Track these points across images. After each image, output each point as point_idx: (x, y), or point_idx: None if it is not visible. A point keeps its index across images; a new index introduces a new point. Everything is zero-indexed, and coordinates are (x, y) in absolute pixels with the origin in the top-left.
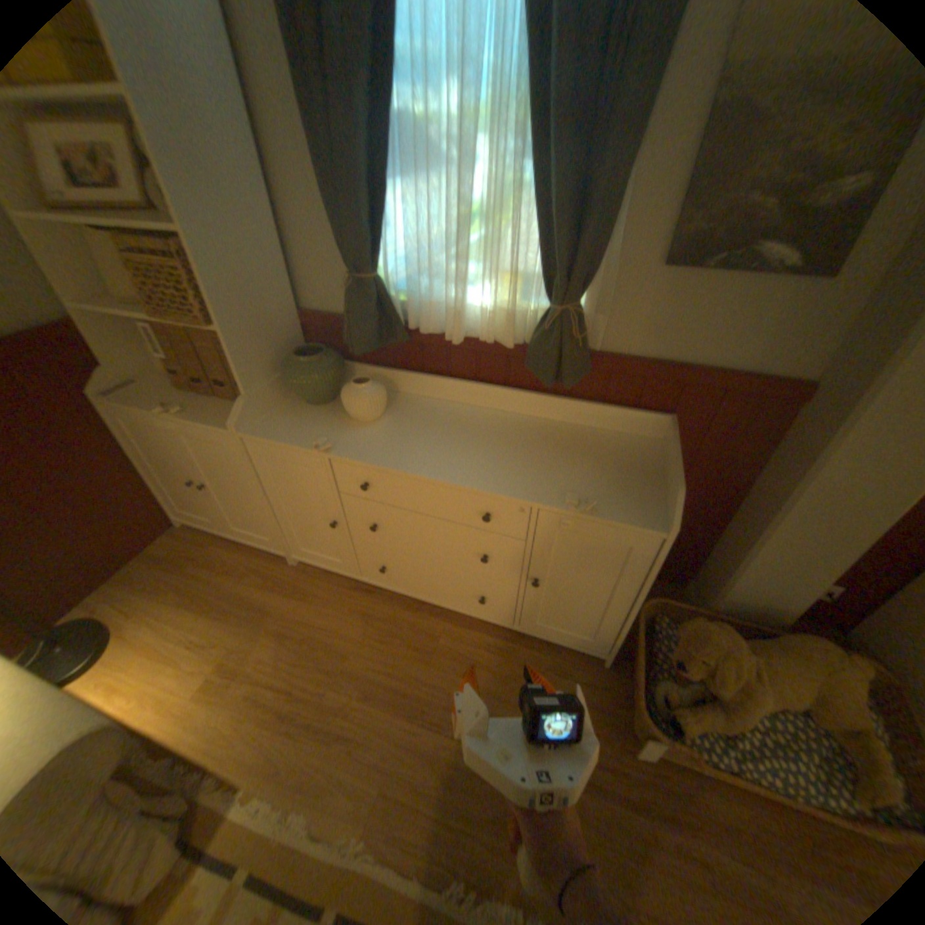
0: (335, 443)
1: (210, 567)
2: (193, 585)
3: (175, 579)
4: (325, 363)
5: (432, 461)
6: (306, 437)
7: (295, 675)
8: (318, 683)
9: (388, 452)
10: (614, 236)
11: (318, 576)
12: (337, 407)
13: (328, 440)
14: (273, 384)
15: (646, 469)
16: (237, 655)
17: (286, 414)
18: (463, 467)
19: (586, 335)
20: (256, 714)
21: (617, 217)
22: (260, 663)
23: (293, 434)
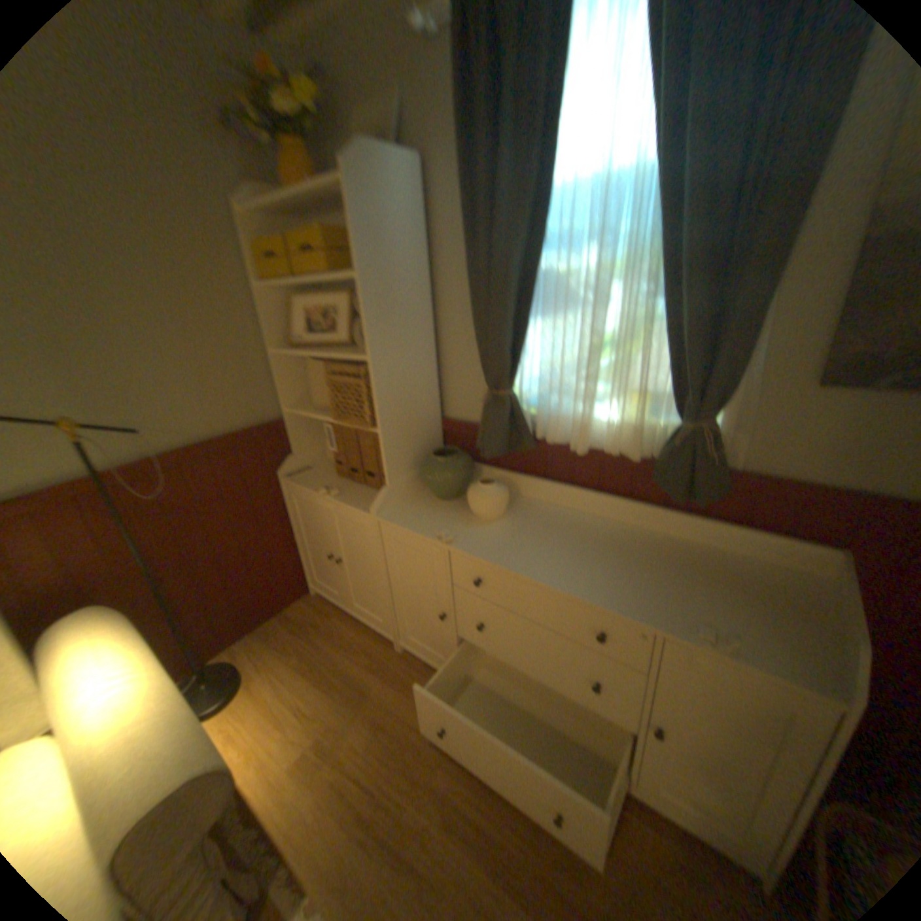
0: (455, 535)
1: (329, 637)
2: (312, 652)
3: (299, 643)
4: (457, 462)
5: (547, 565)
6: (431, 526)
7: (381, 774)
8: (402, 792)
9: (503, 551)
10: (755, 357)
11: (420, 668)
12: (461, 502)
13: (450, 532)
14: (411, 477)
15: (812, 613)
16: (334, 735)
17: (417, 504)
18: (579, 576)
19: (724, 452)
20: (338, 808)
21: (757, 341)
22: (352, 750)
23: (420, 522)
